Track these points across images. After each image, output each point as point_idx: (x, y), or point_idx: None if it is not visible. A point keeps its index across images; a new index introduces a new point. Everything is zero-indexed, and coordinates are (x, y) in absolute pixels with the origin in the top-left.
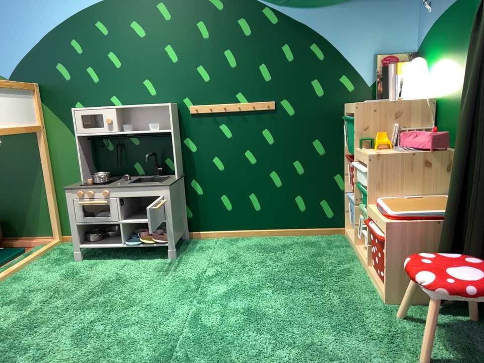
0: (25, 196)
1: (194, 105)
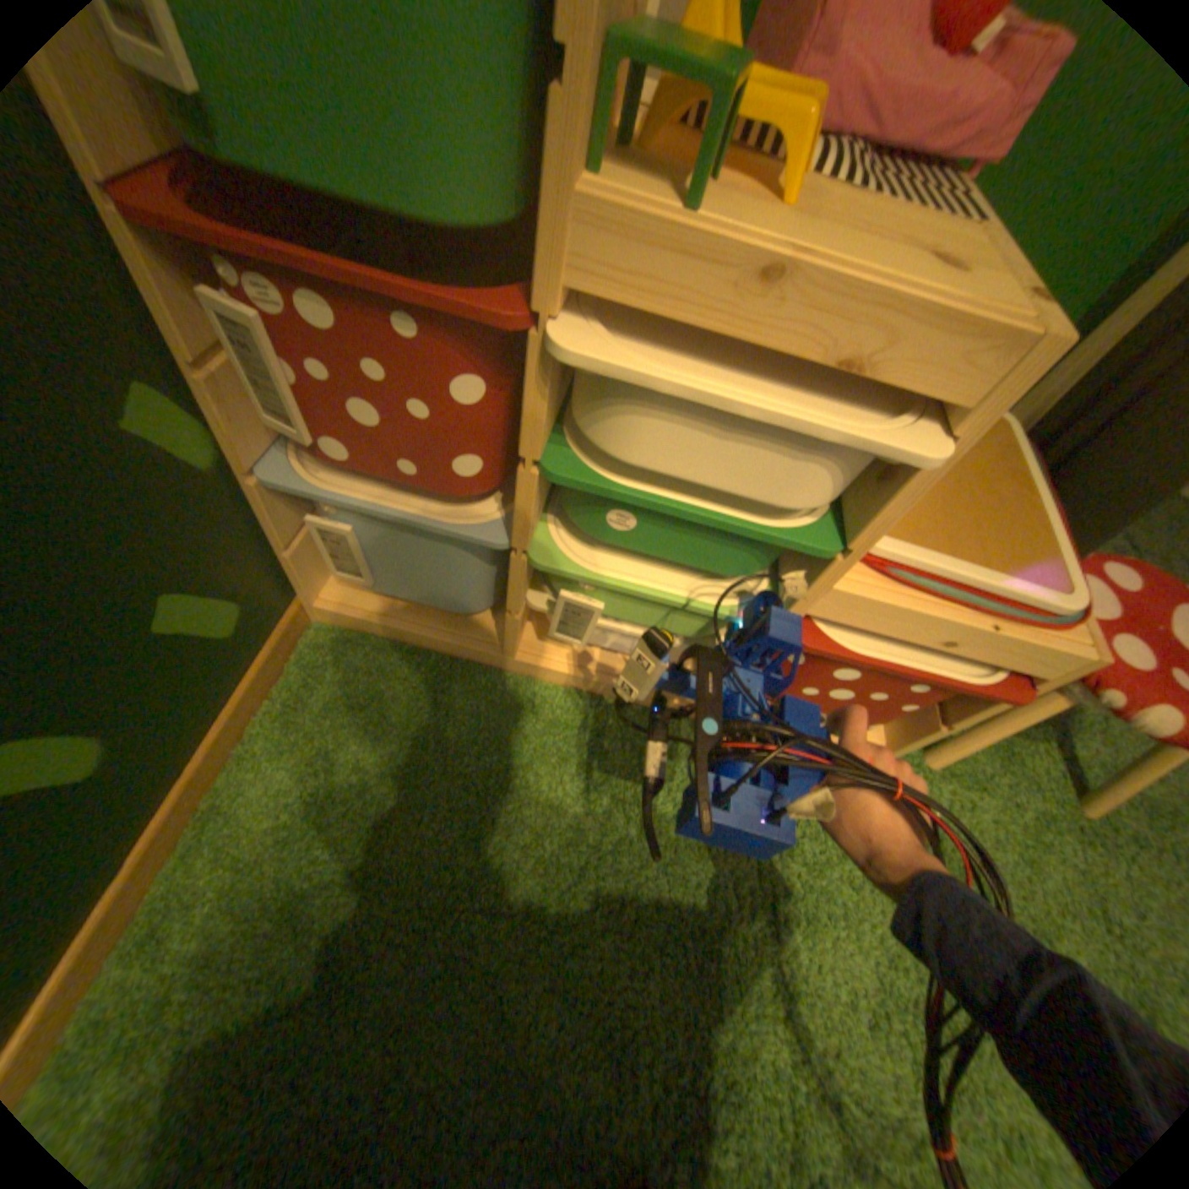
0: None
1: None
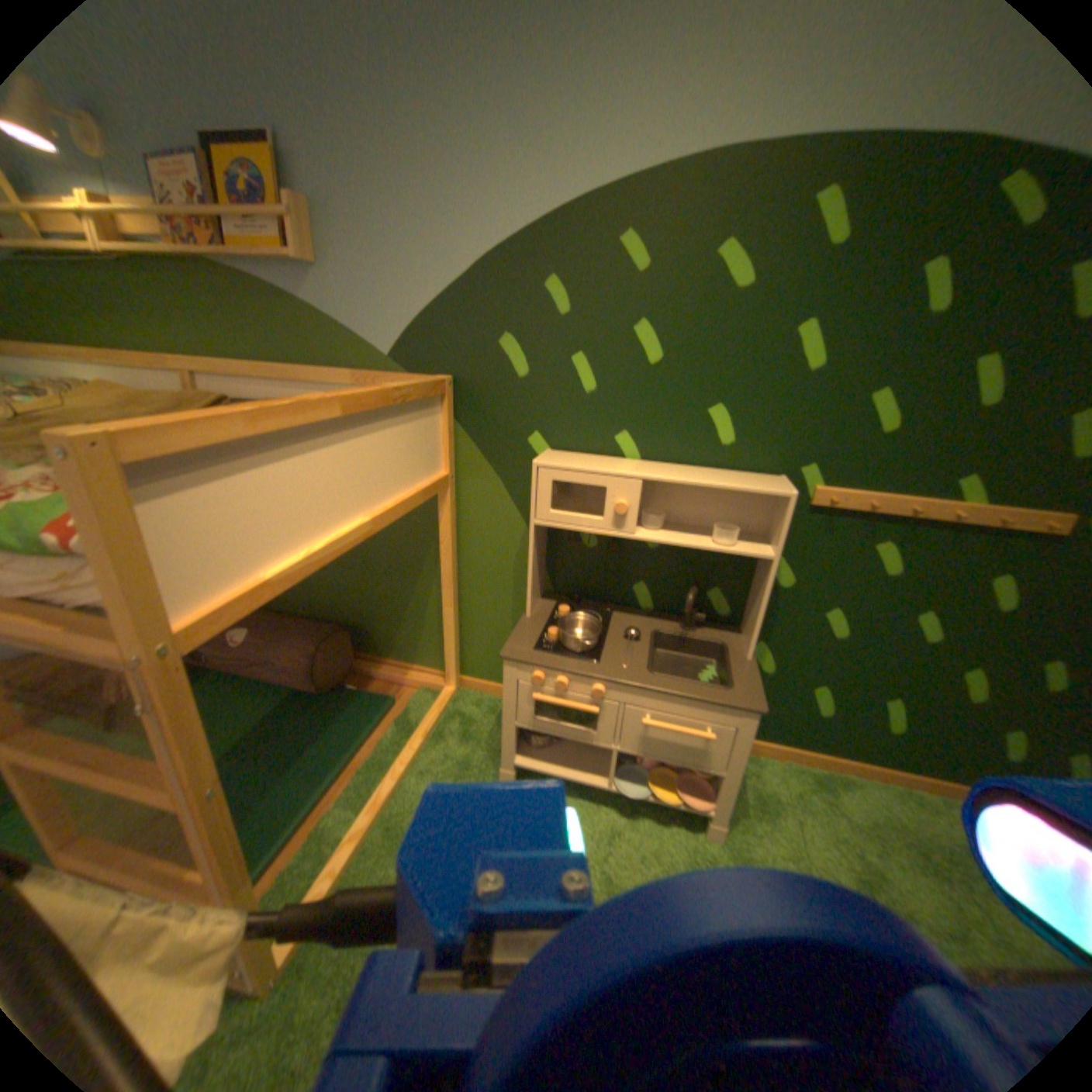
0: (399, 593)
1: (829, 484)
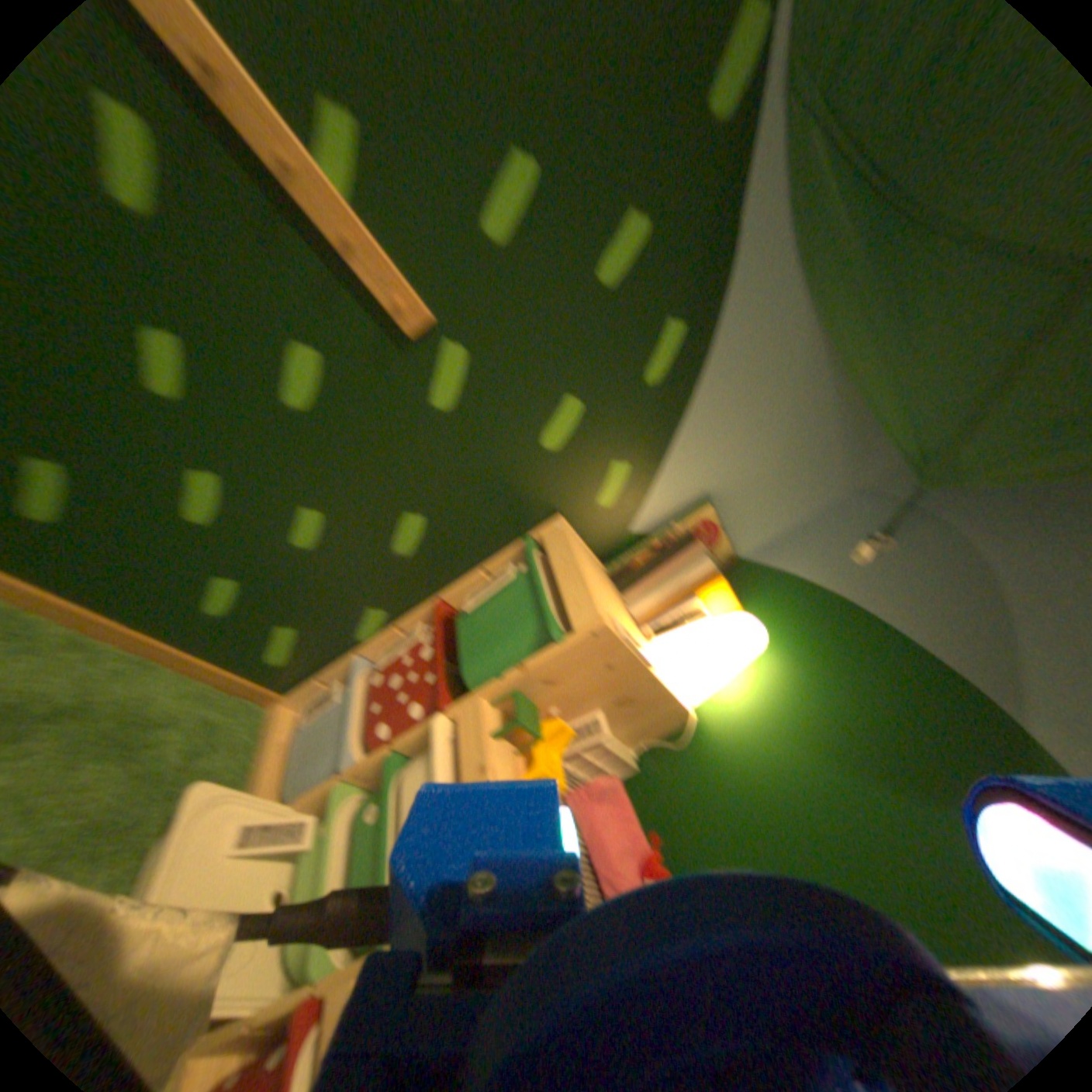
0: None
1: None
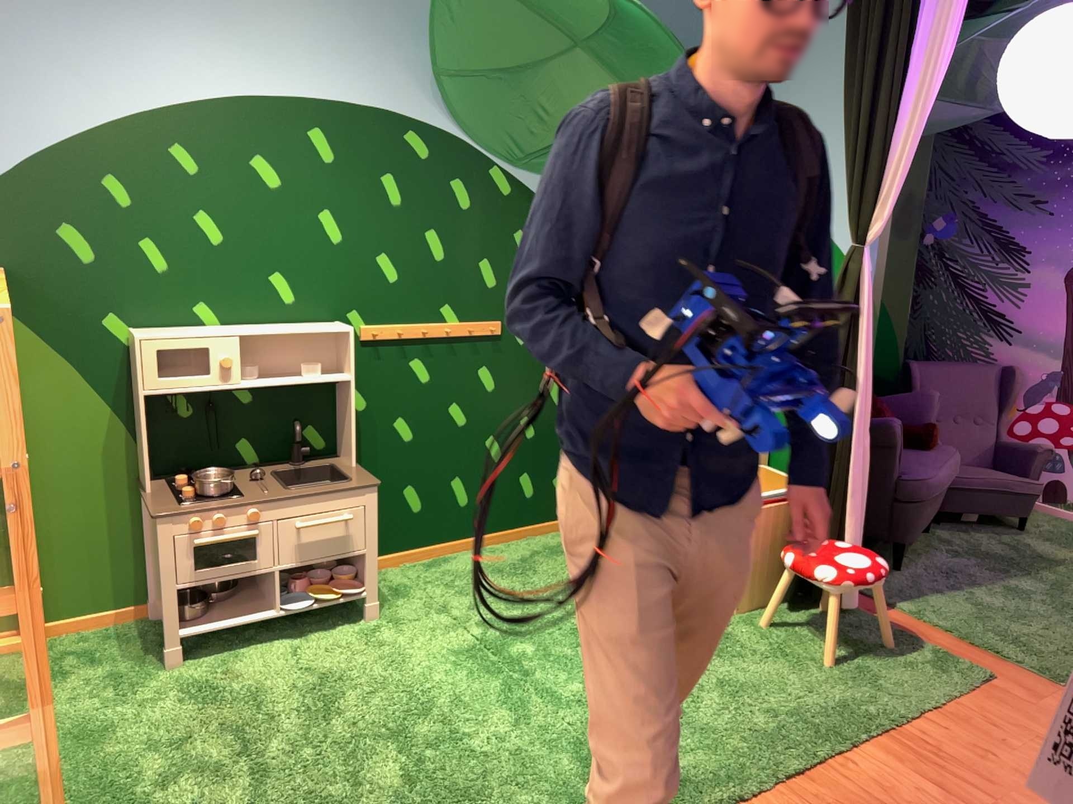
0: None
1: (372, 326)
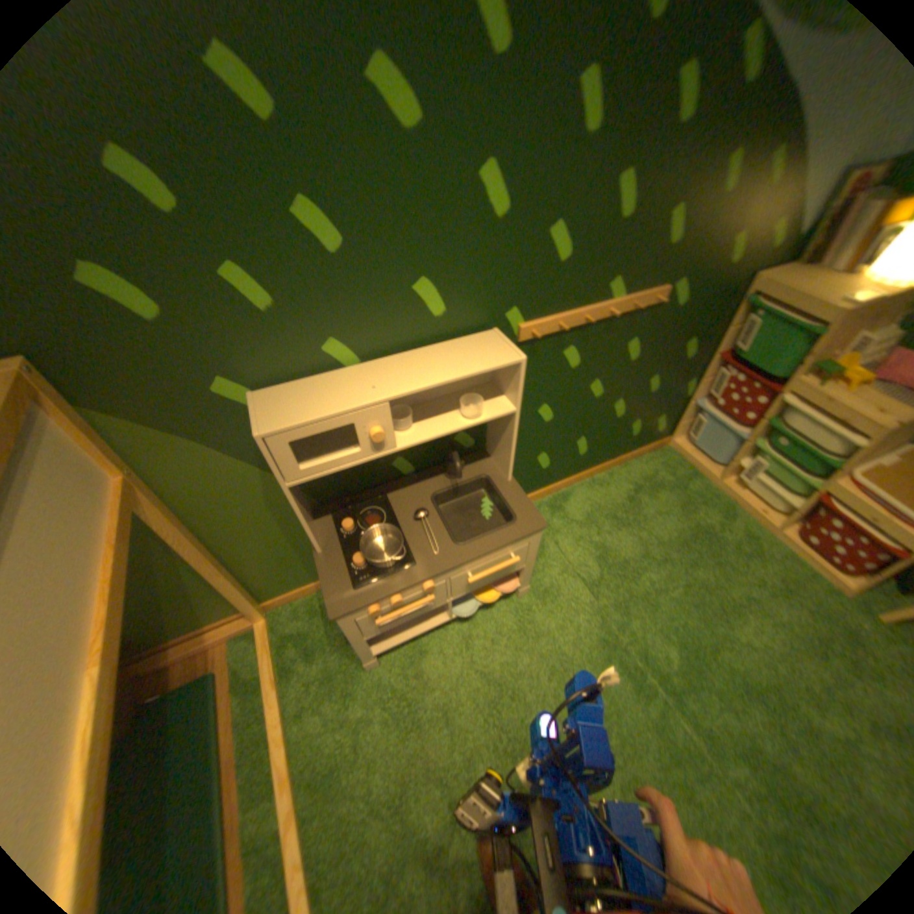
0: (142, 594)
1: (531, 322)
